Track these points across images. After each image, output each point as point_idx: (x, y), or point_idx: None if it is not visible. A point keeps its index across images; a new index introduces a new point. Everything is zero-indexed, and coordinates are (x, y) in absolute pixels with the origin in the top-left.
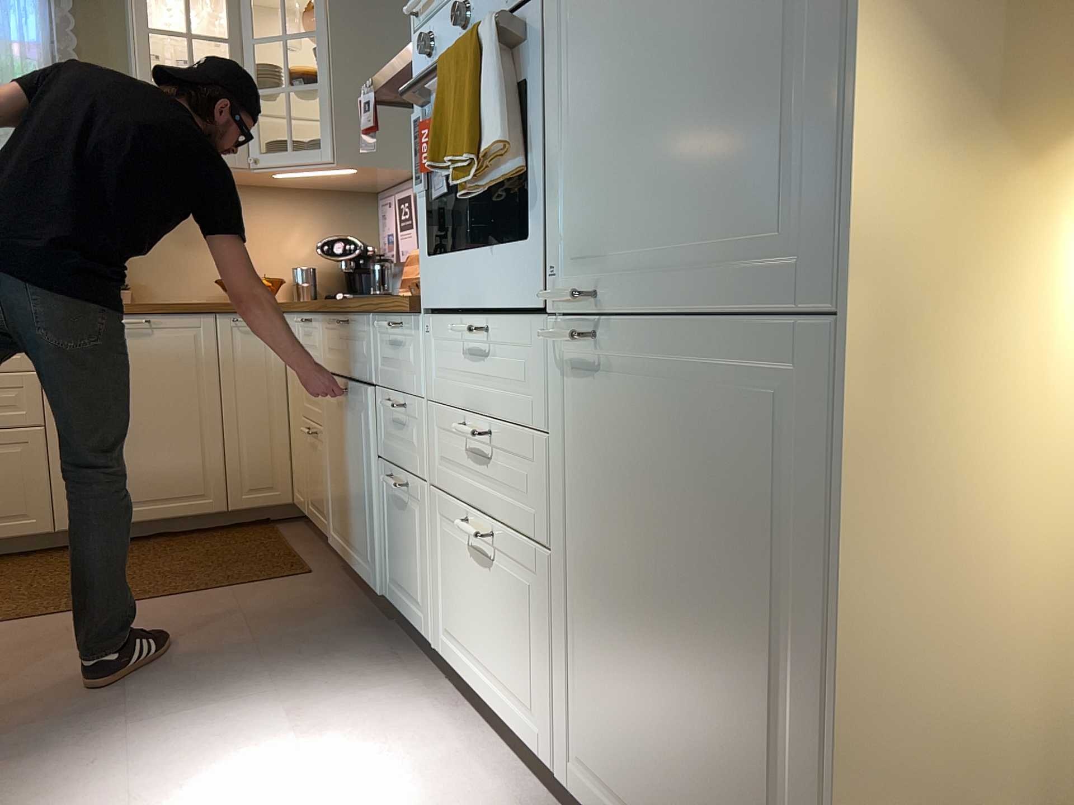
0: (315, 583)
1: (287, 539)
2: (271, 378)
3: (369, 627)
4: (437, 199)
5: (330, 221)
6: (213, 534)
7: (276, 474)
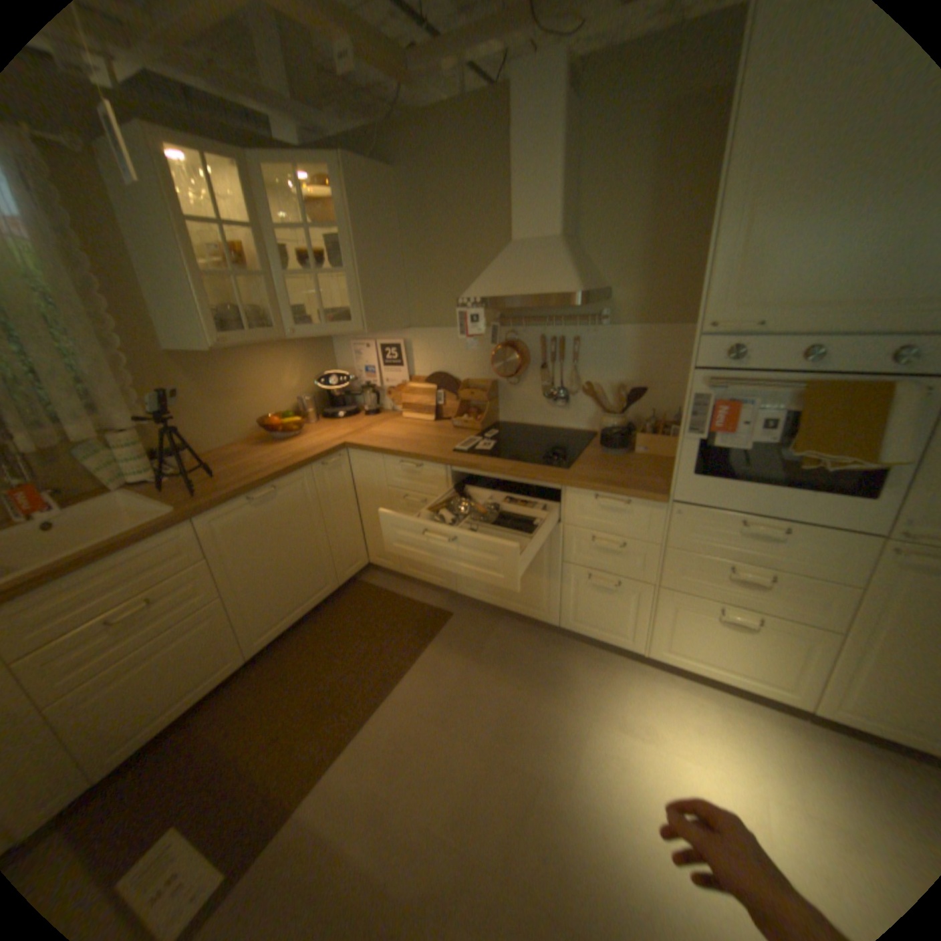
0: (466, 621)
1: (388, 589)
2: (347, 494)
3: (548, 642)
4: (713, 445)
5: (306, 357)
6: (334, 605)
7: (359, 551)
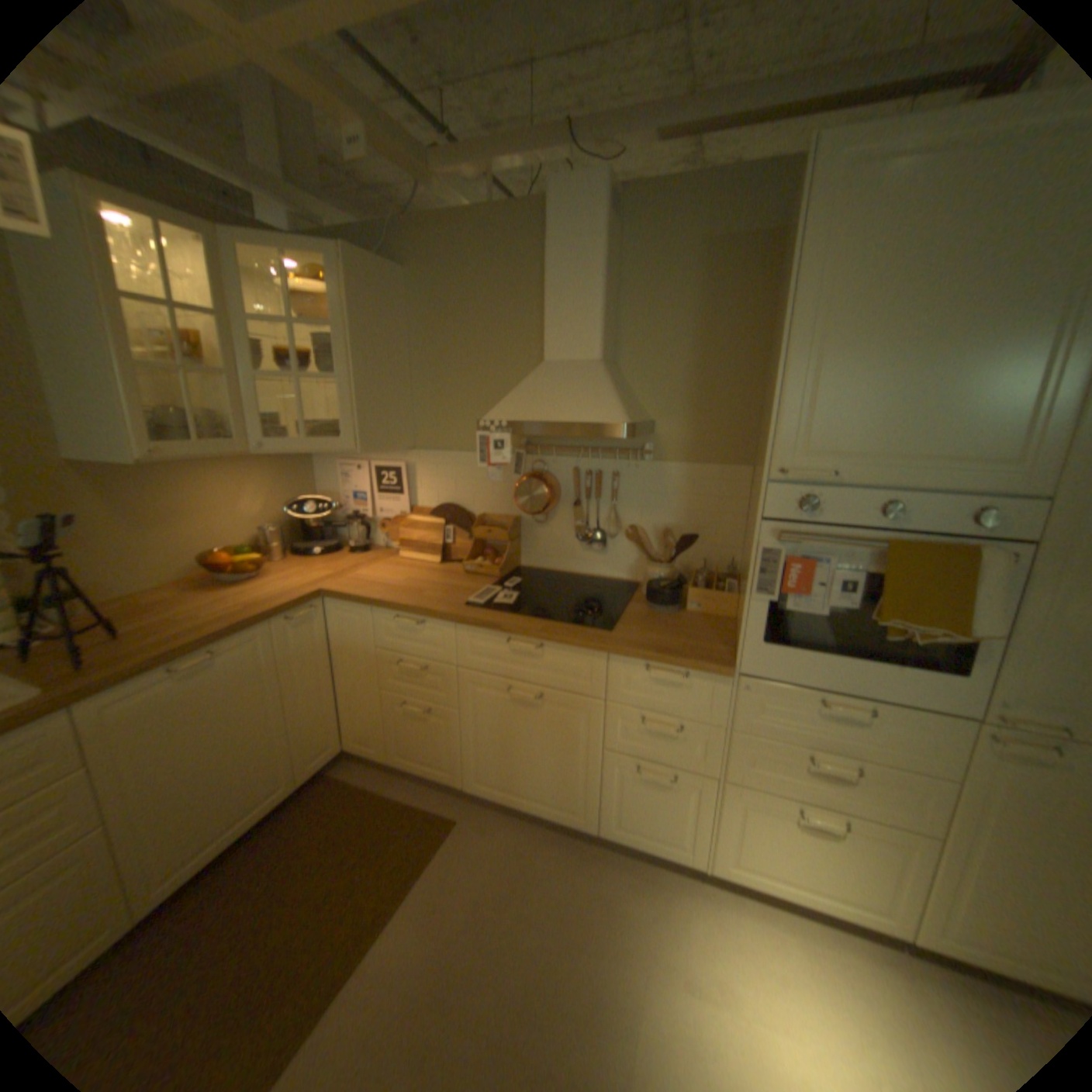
0: (475, 834)
1: (367, 790)
2: (318, 659)
3: (584, 860)
4: (785, 609)
5: (275, 477)
6: (287, 818)
7: (328, 737)
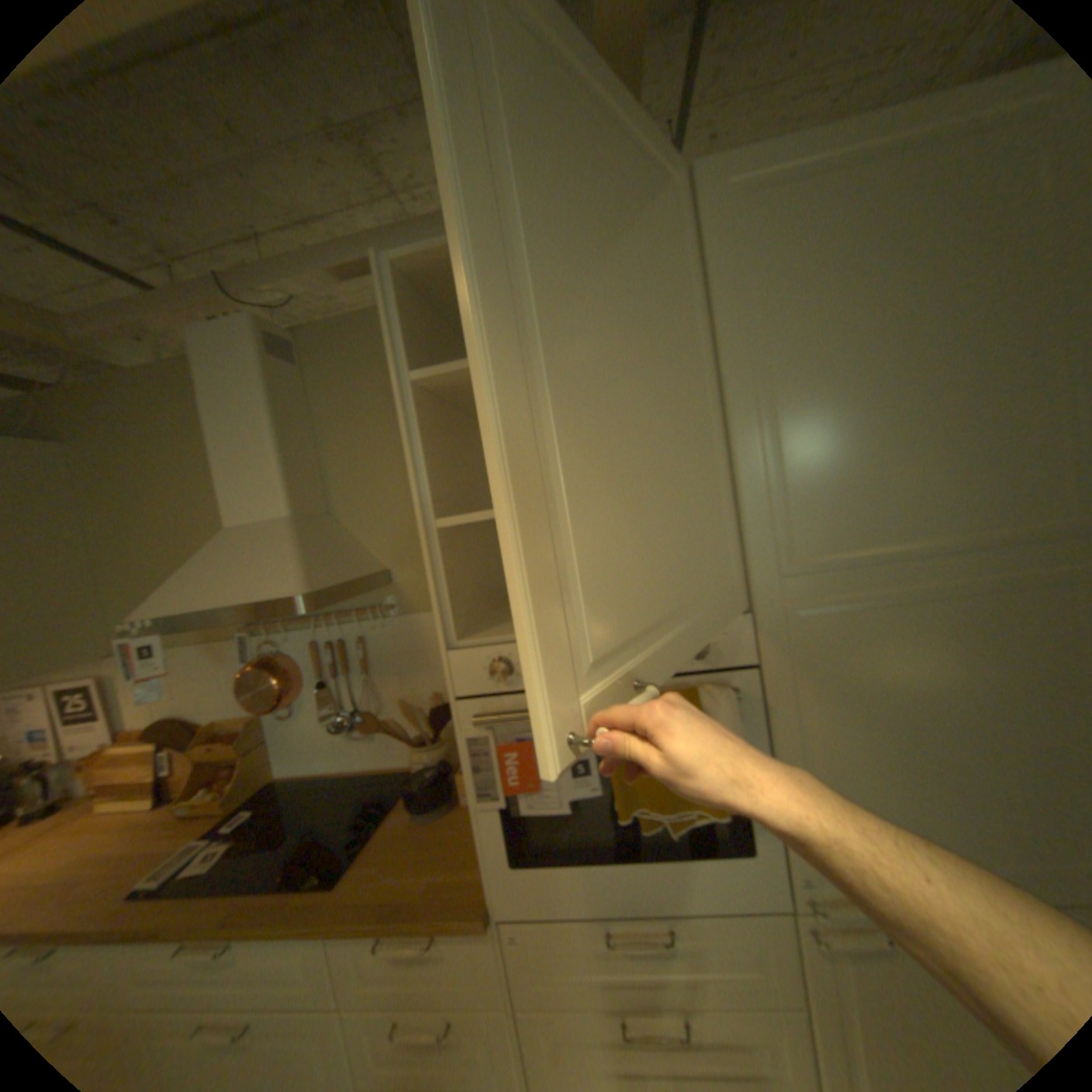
0: None
1: None
2: None
3: None
4: (519, 815)
5: None
6: None
7: None
